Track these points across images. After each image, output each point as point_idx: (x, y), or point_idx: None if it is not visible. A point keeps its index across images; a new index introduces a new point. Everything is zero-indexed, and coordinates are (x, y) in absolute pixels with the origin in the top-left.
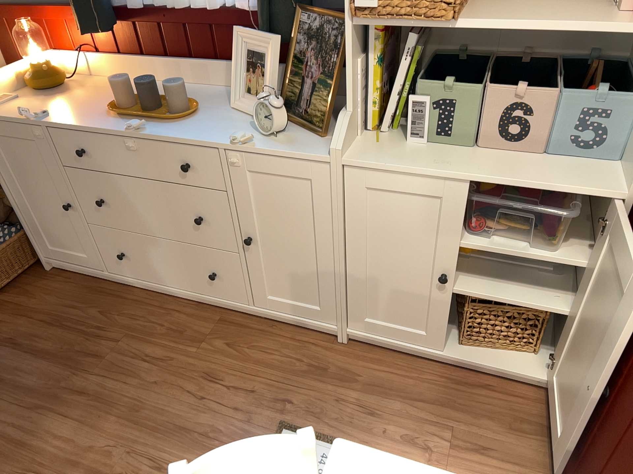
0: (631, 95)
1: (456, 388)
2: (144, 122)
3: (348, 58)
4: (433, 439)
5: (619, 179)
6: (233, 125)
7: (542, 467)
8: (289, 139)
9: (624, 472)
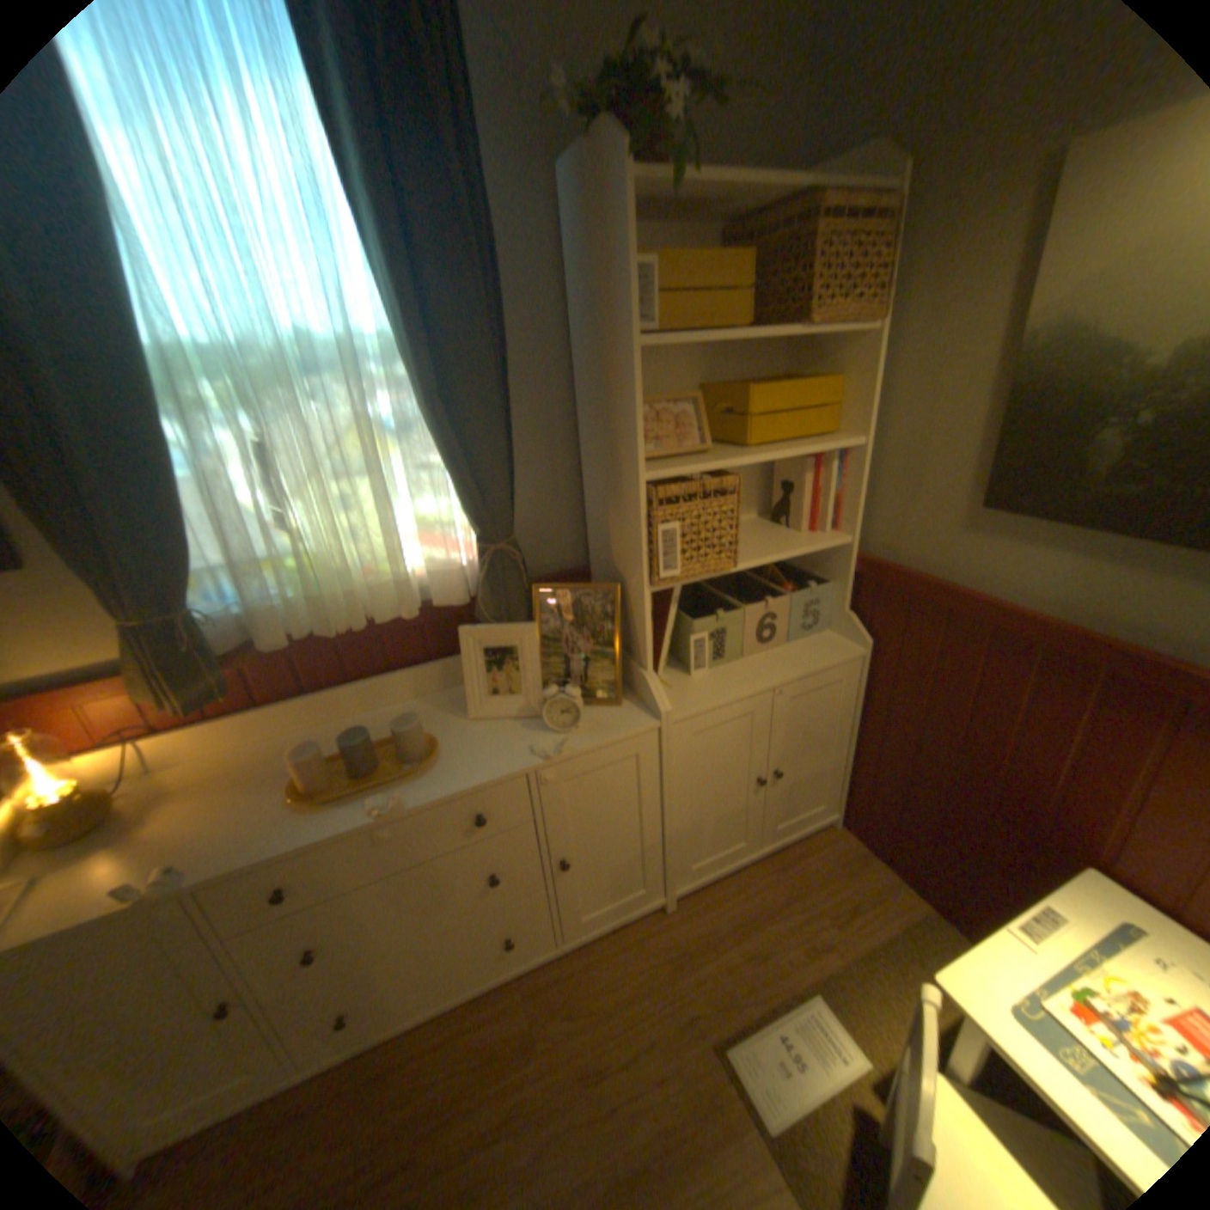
0: (826, 579)
1: (791, 876)
2: (369, 793)
3: (643, 618)
4: (828, 937)
5: (852, 639)
6: (499, 736)
7: (898, 891)
8: (589, 722)
9: (1029, 841)
